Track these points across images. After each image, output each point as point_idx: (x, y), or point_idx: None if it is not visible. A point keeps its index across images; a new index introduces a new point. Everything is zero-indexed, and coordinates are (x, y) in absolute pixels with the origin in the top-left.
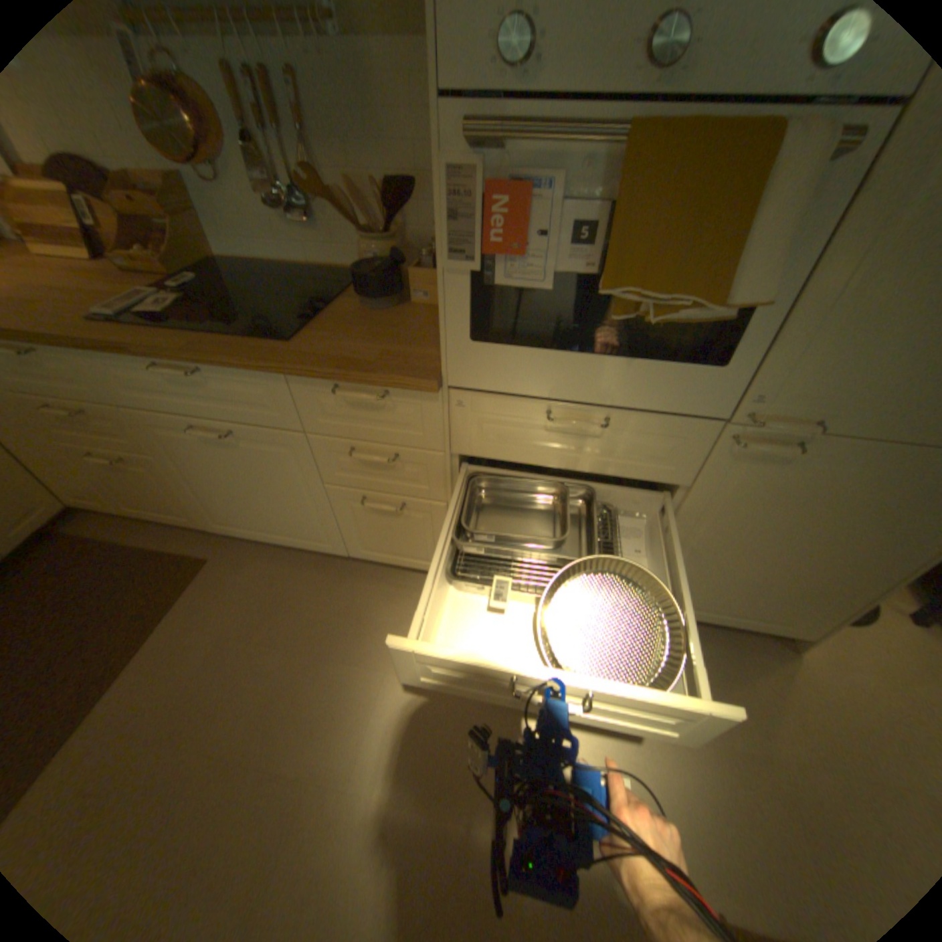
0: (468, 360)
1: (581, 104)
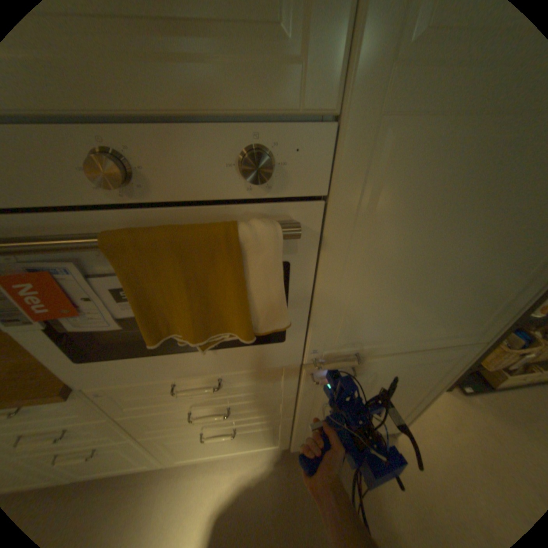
0: (82, 374)
1: (54, 217)
